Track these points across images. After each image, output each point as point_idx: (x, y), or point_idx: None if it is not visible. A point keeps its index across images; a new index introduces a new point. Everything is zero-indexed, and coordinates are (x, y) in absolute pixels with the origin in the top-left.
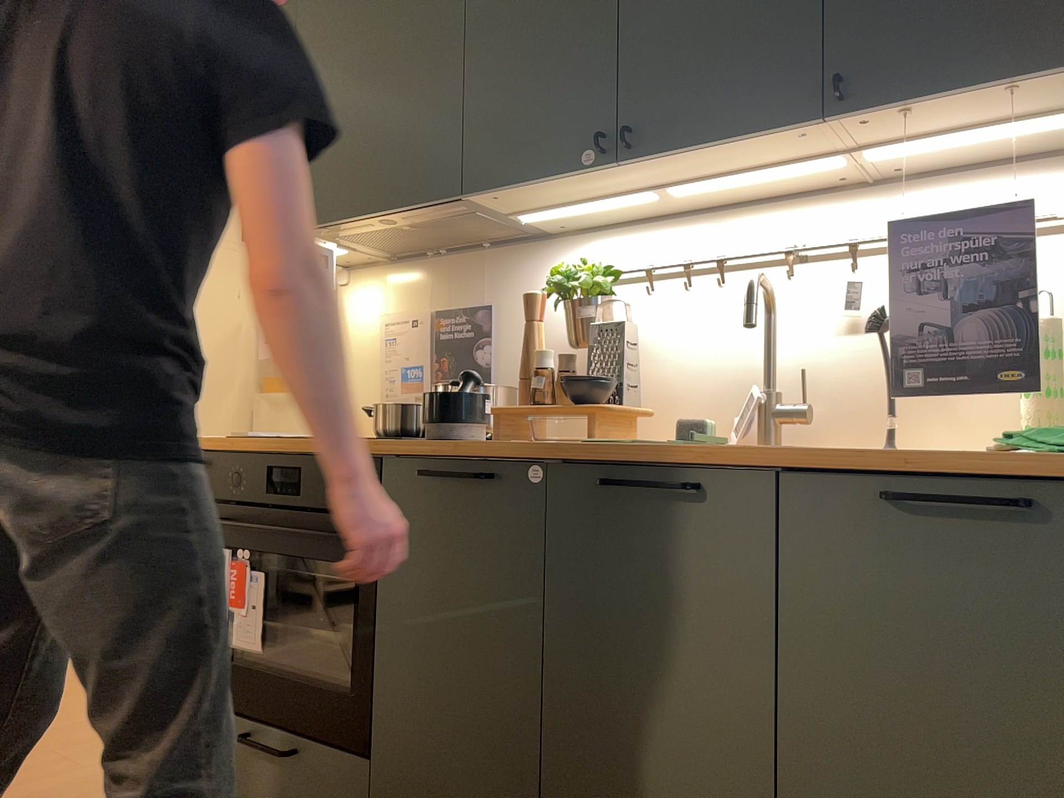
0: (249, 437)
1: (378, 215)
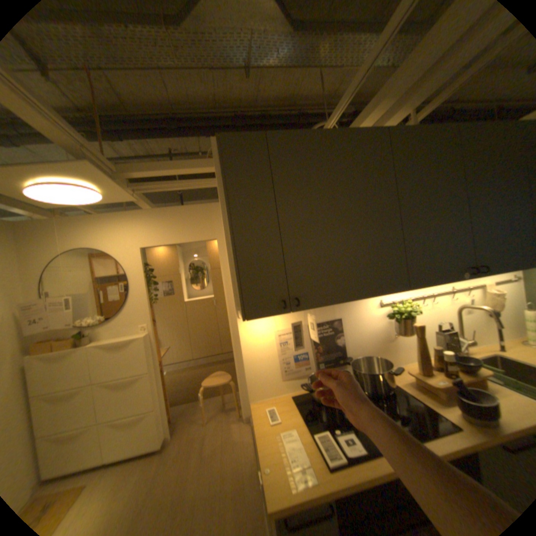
0: (352, 464)
1: (353, 299)
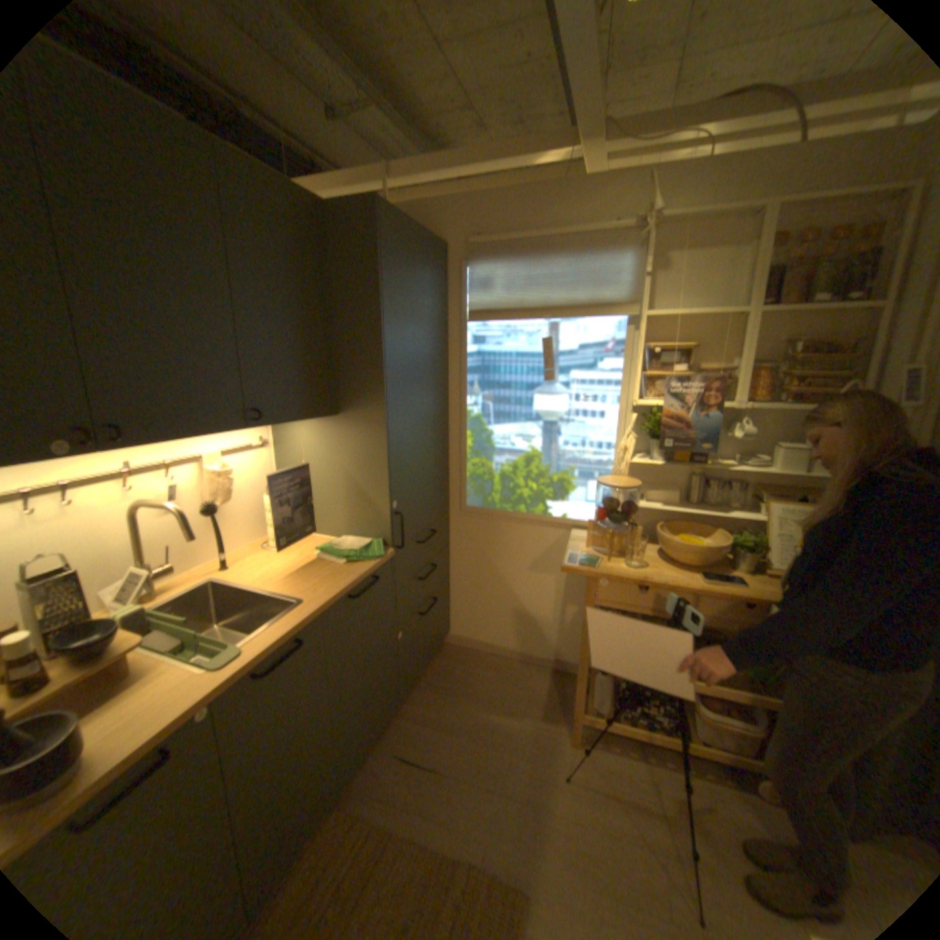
0: None
1: None
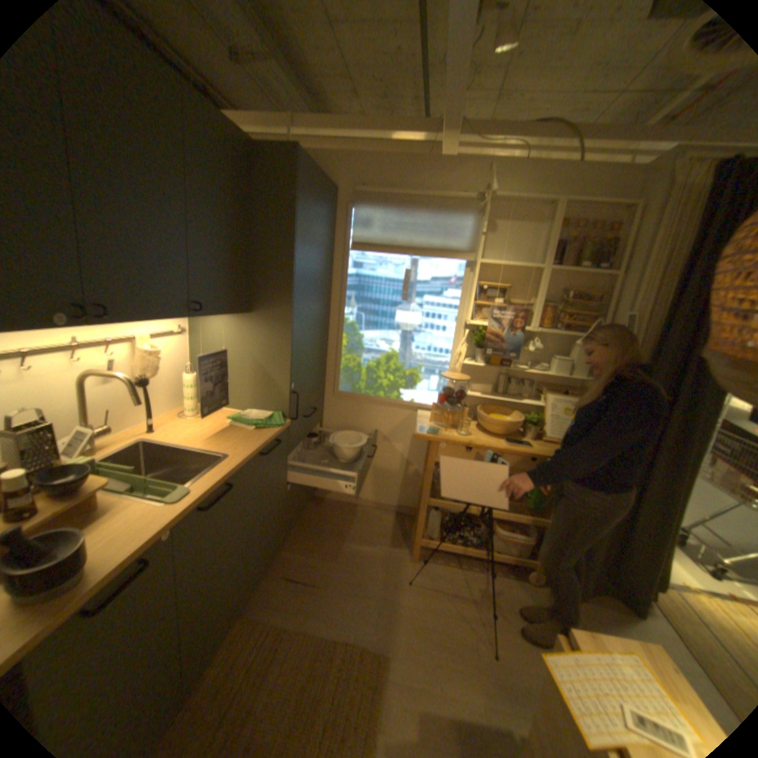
0: None
1: None
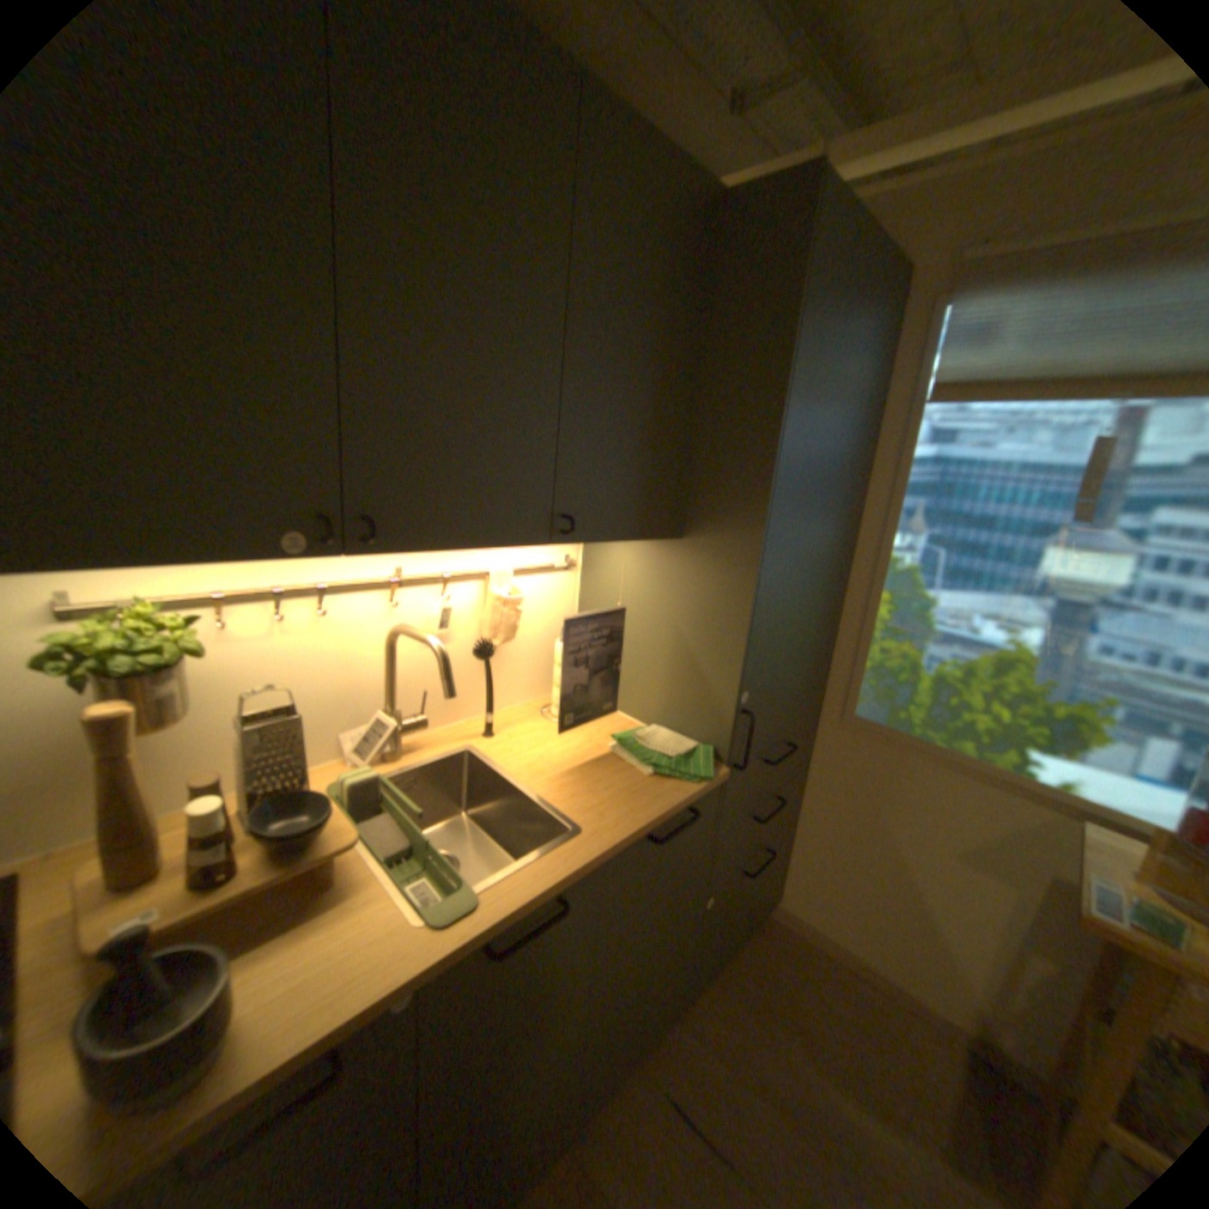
0: None
1: None
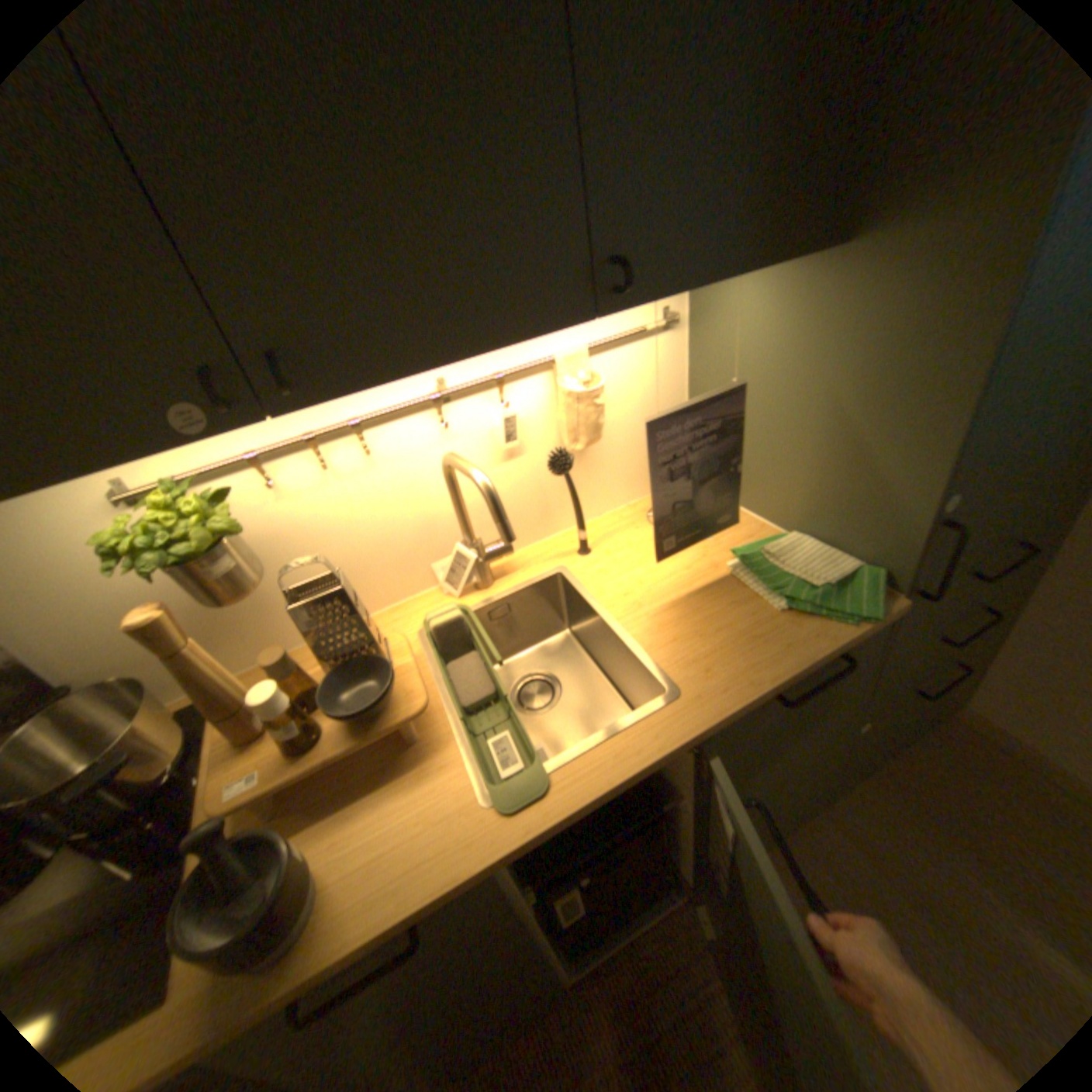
0: None
1: None
